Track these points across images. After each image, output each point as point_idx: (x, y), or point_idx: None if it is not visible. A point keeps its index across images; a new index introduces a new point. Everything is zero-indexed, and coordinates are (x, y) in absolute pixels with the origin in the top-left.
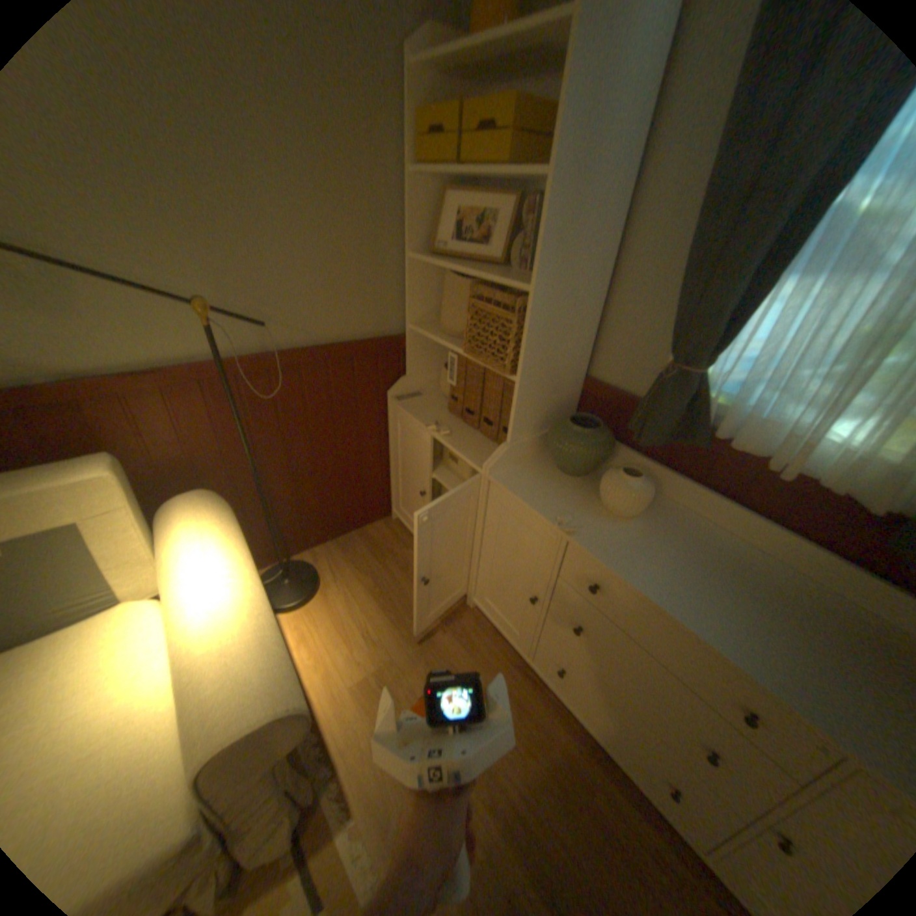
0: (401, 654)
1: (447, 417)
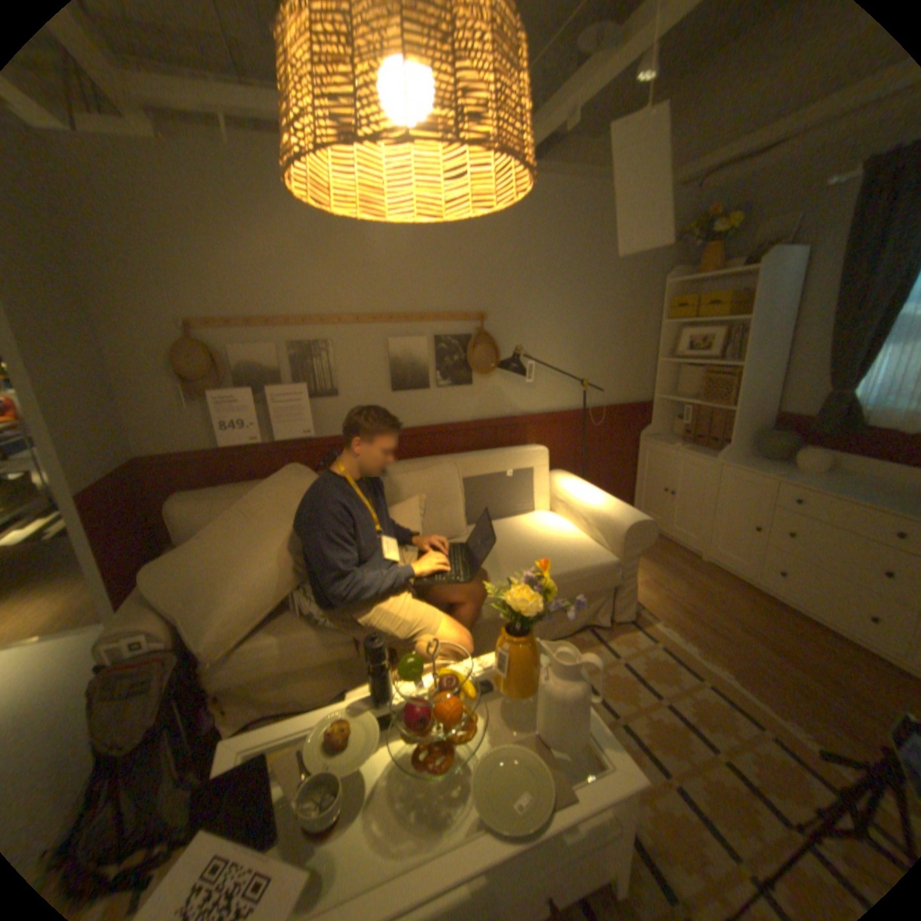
0: (664, 575)
1: (682, 444)
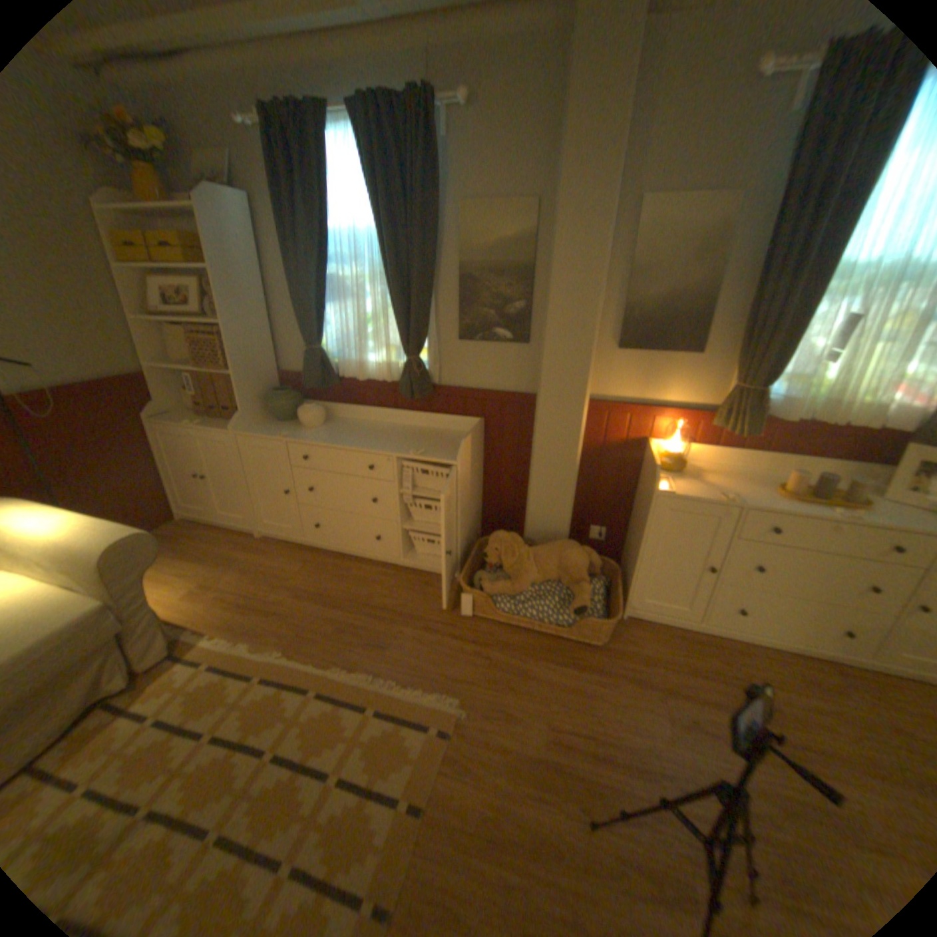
0: (212, 573)
1: (195, 418)
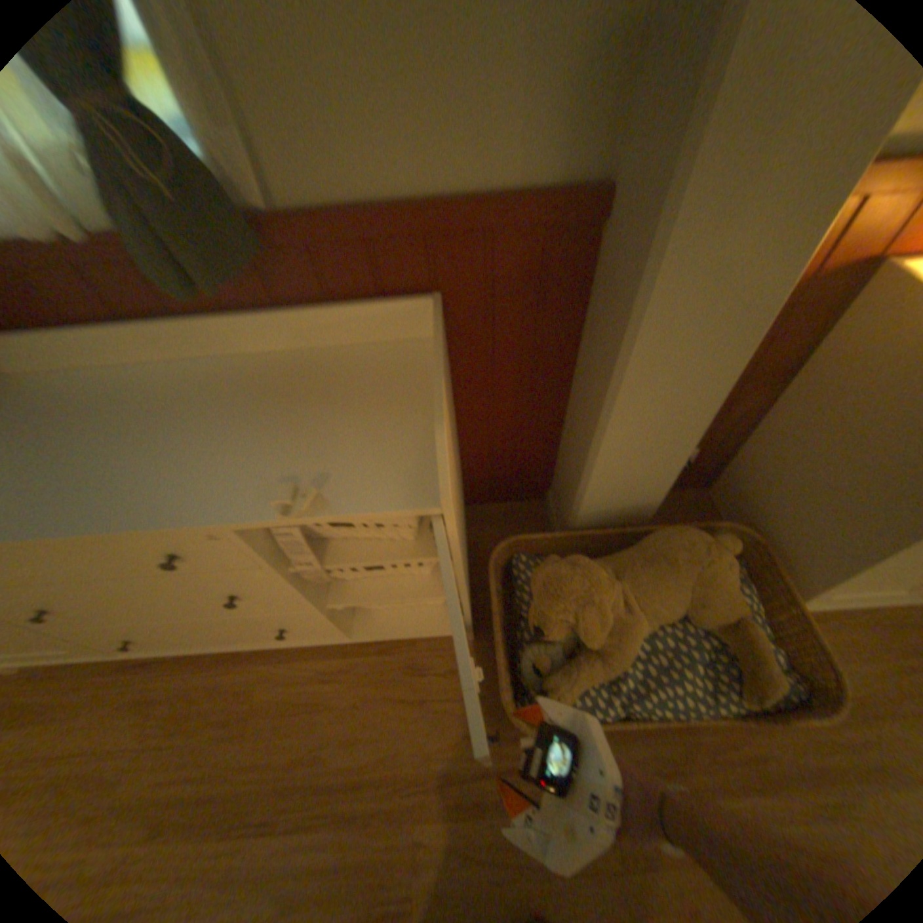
0: None
1: None
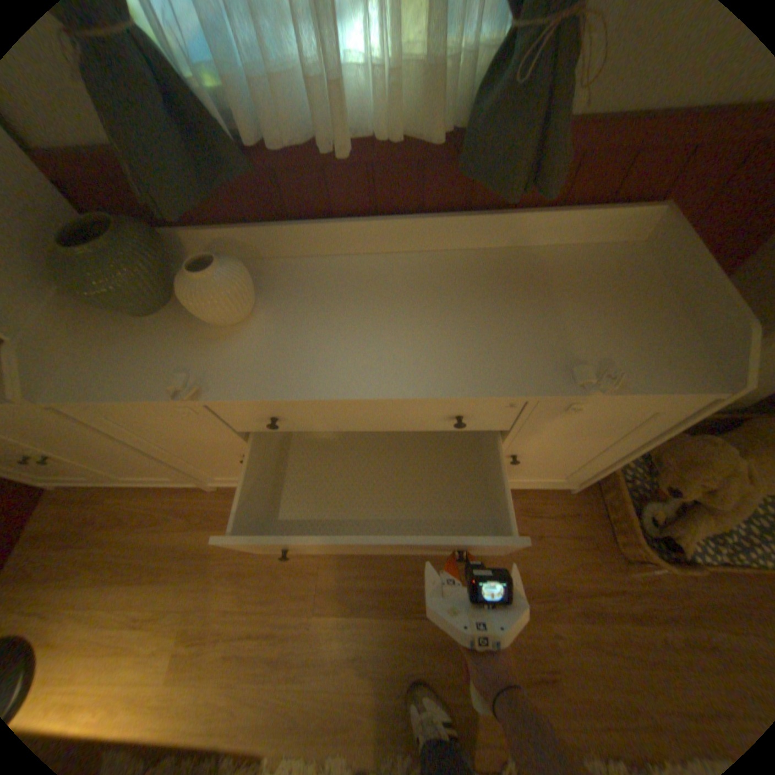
0: (185, 598)
1: None
